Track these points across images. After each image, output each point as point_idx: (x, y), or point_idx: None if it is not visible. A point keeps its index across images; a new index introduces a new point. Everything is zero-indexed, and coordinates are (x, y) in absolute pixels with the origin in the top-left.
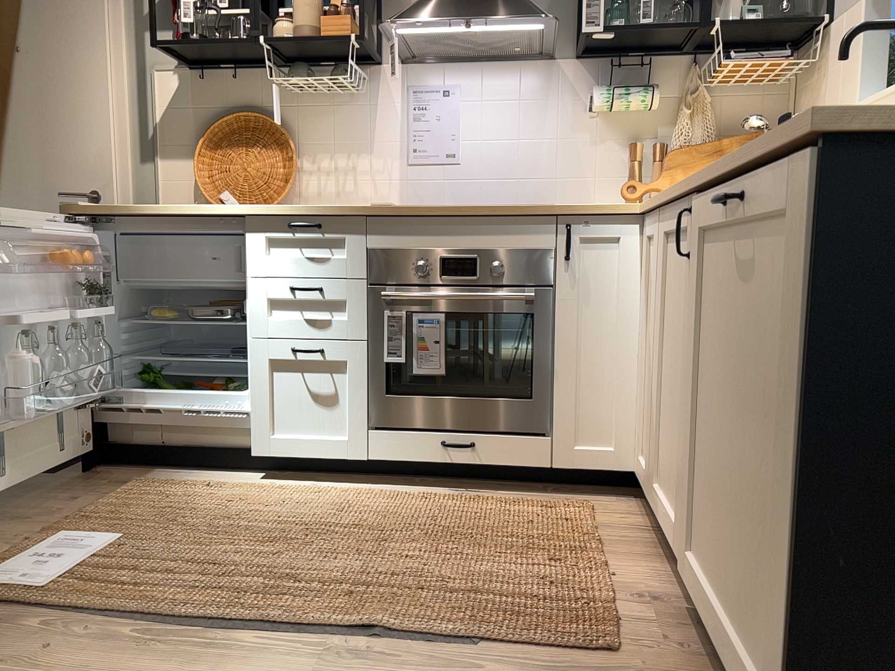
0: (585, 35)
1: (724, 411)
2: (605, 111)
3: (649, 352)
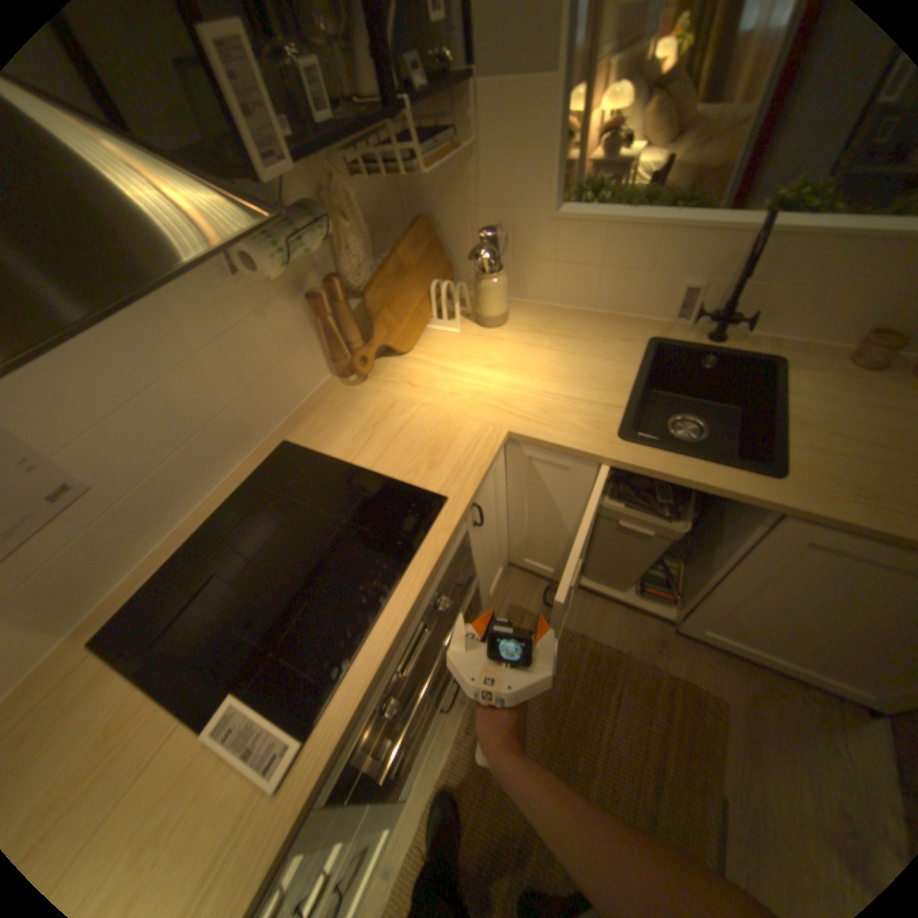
0: (255, 172)
1: (796, 612)
2: (277, 269)
3: (531, 517)
